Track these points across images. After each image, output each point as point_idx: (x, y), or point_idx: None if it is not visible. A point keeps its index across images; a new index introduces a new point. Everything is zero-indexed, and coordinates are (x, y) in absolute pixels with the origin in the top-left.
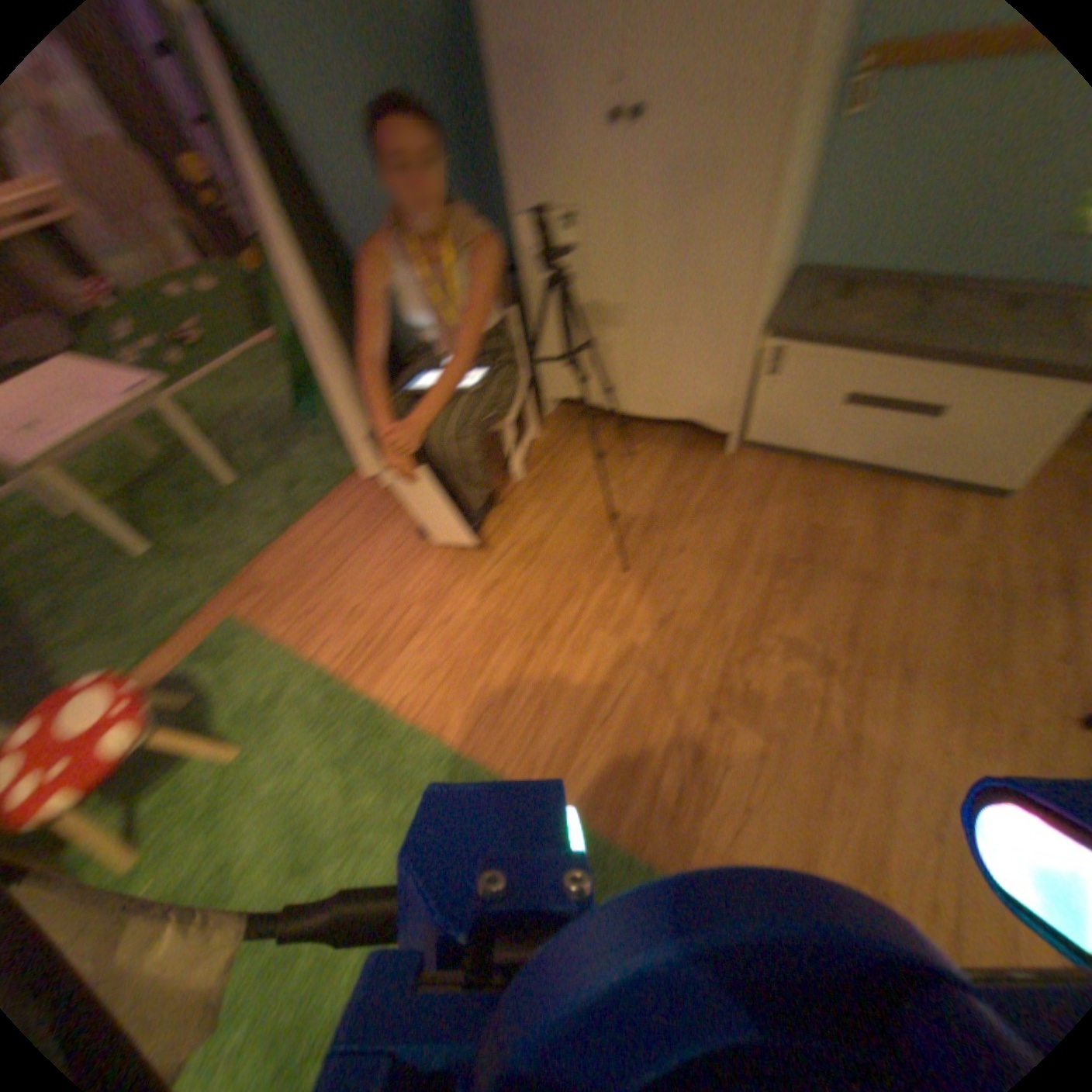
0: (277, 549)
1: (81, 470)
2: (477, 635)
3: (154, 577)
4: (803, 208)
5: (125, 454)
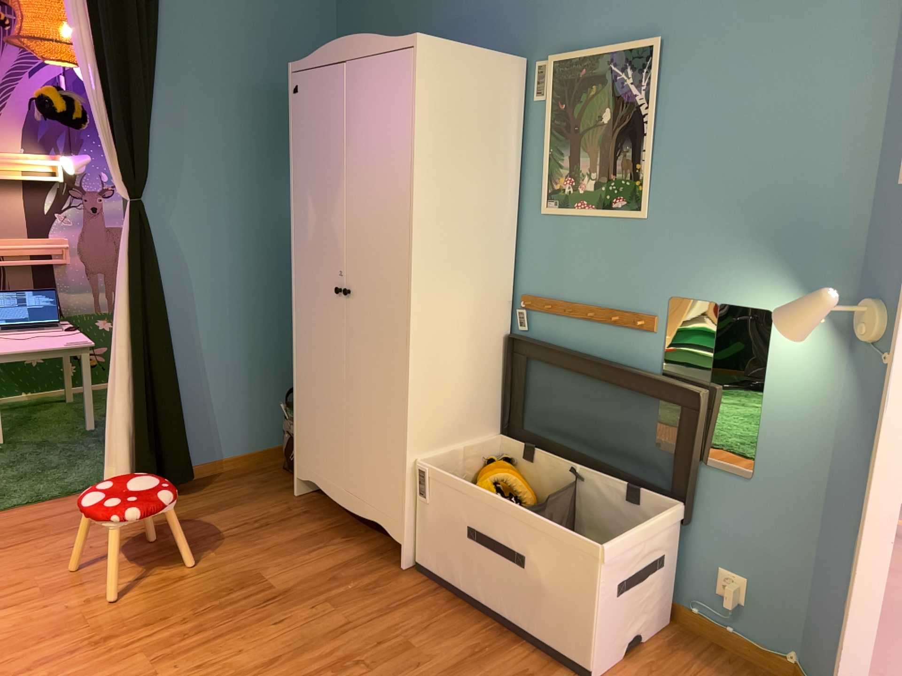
0: None
1: None
2: (55, 624)
3: None
4: (498, 376)
5: None
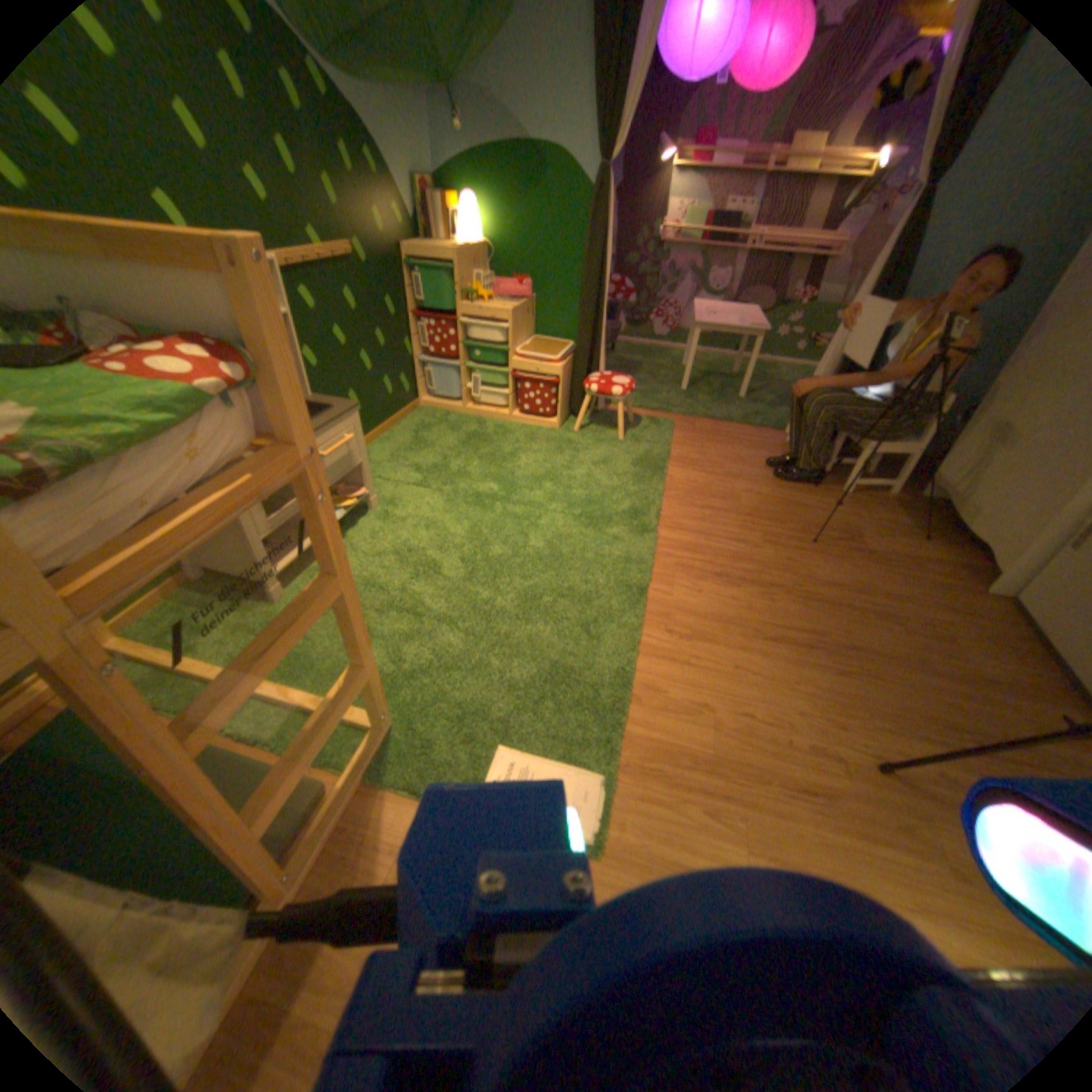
0: (711, 423)
1: (702, 359)
2: (719, 494)
3: (669, 397)
4: None
5: (721, 366)
